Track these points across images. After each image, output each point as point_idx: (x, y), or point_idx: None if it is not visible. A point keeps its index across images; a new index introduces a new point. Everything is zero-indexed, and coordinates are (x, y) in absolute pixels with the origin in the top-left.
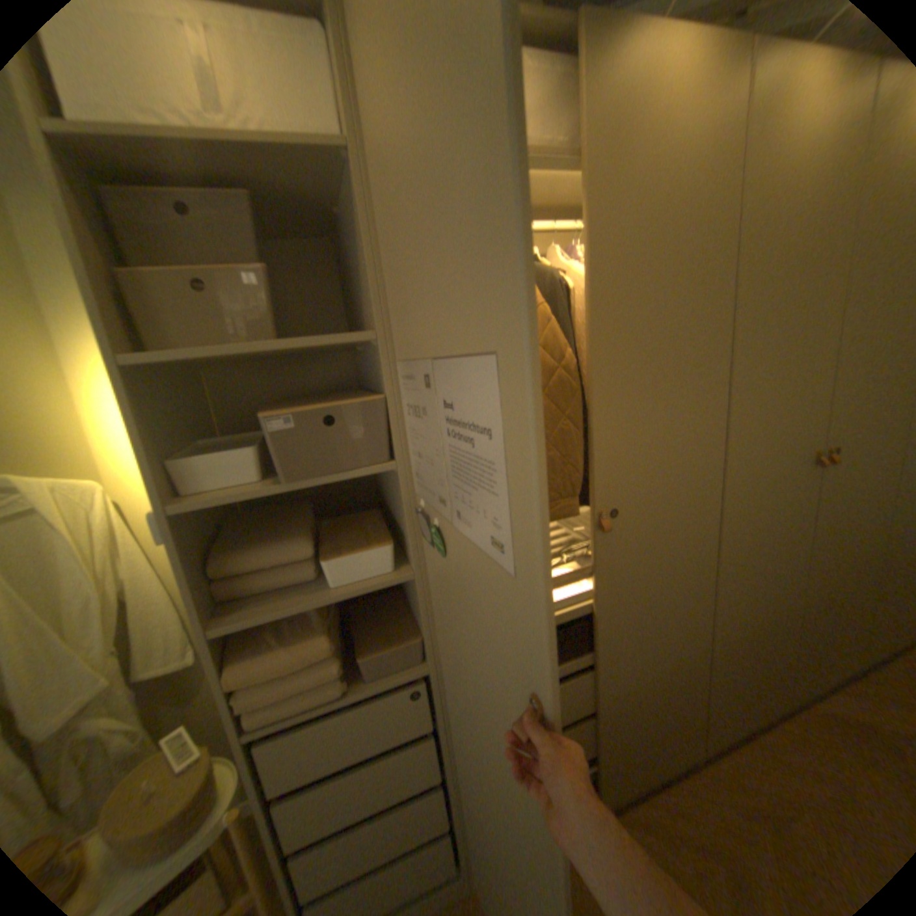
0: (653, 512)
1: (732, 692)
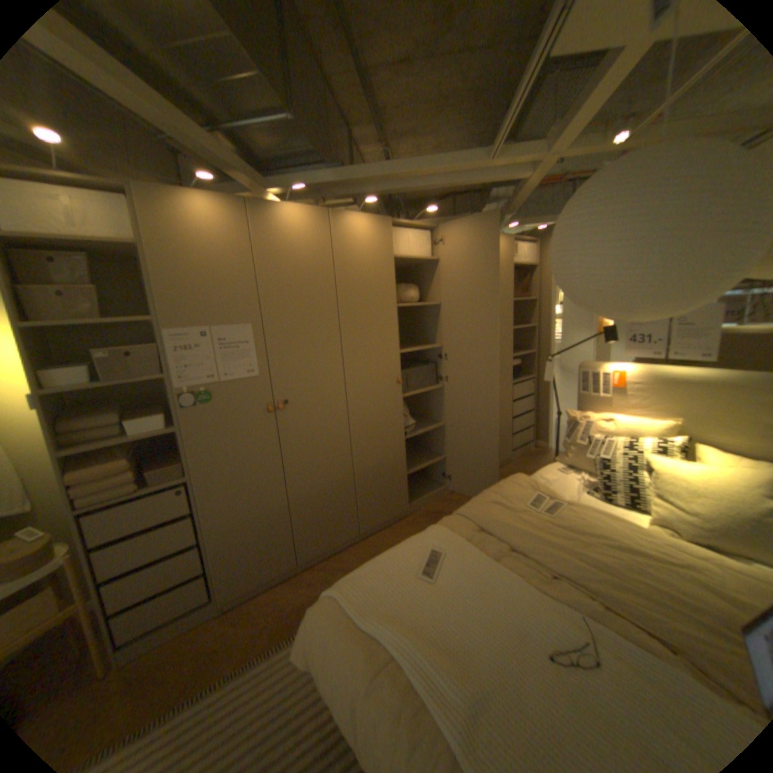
0: (308, 403)
1: (369, 498)
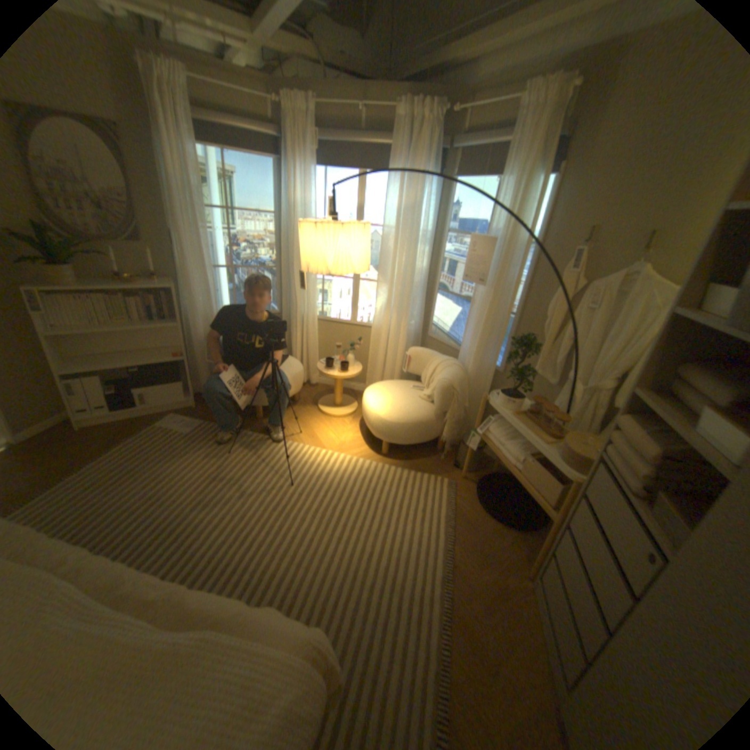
0: None
1: None
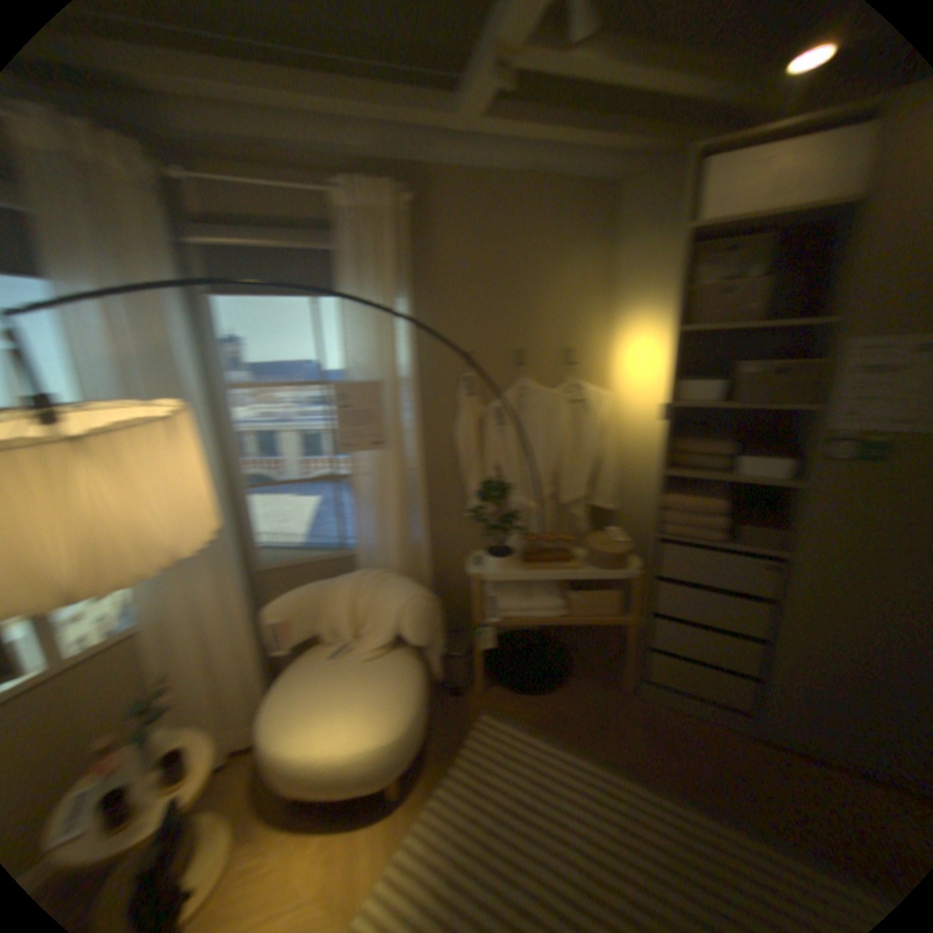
0: None
1: None
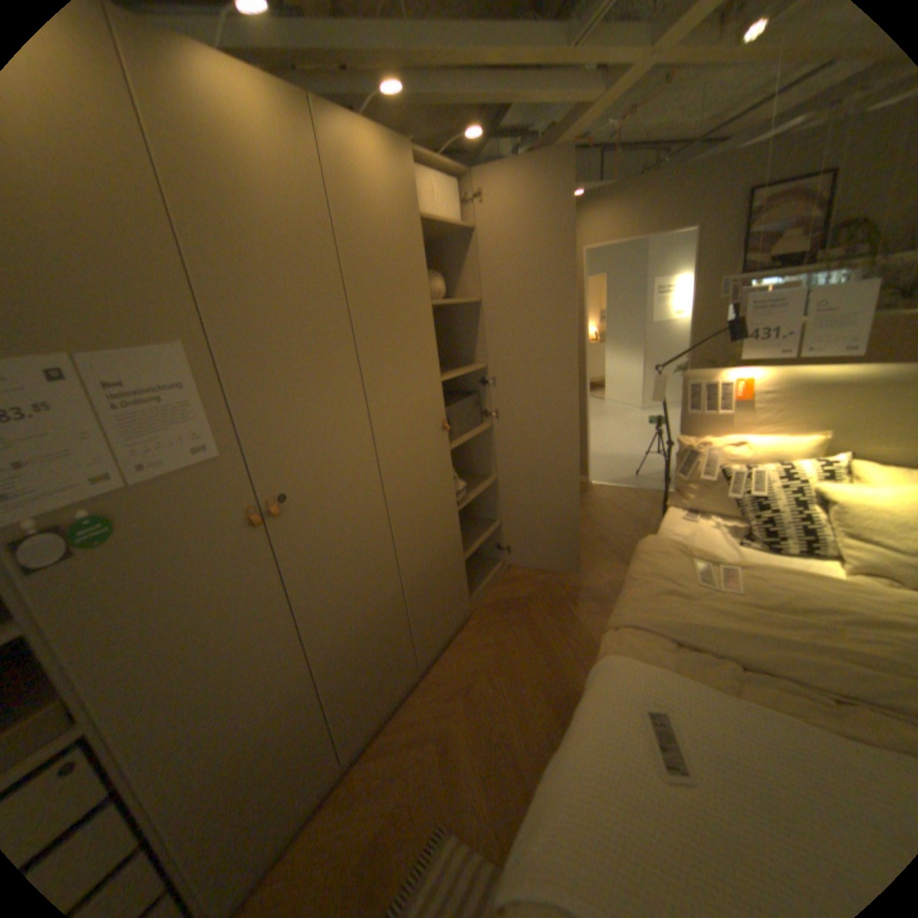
0: (321, 490)
1: (425, 614)
